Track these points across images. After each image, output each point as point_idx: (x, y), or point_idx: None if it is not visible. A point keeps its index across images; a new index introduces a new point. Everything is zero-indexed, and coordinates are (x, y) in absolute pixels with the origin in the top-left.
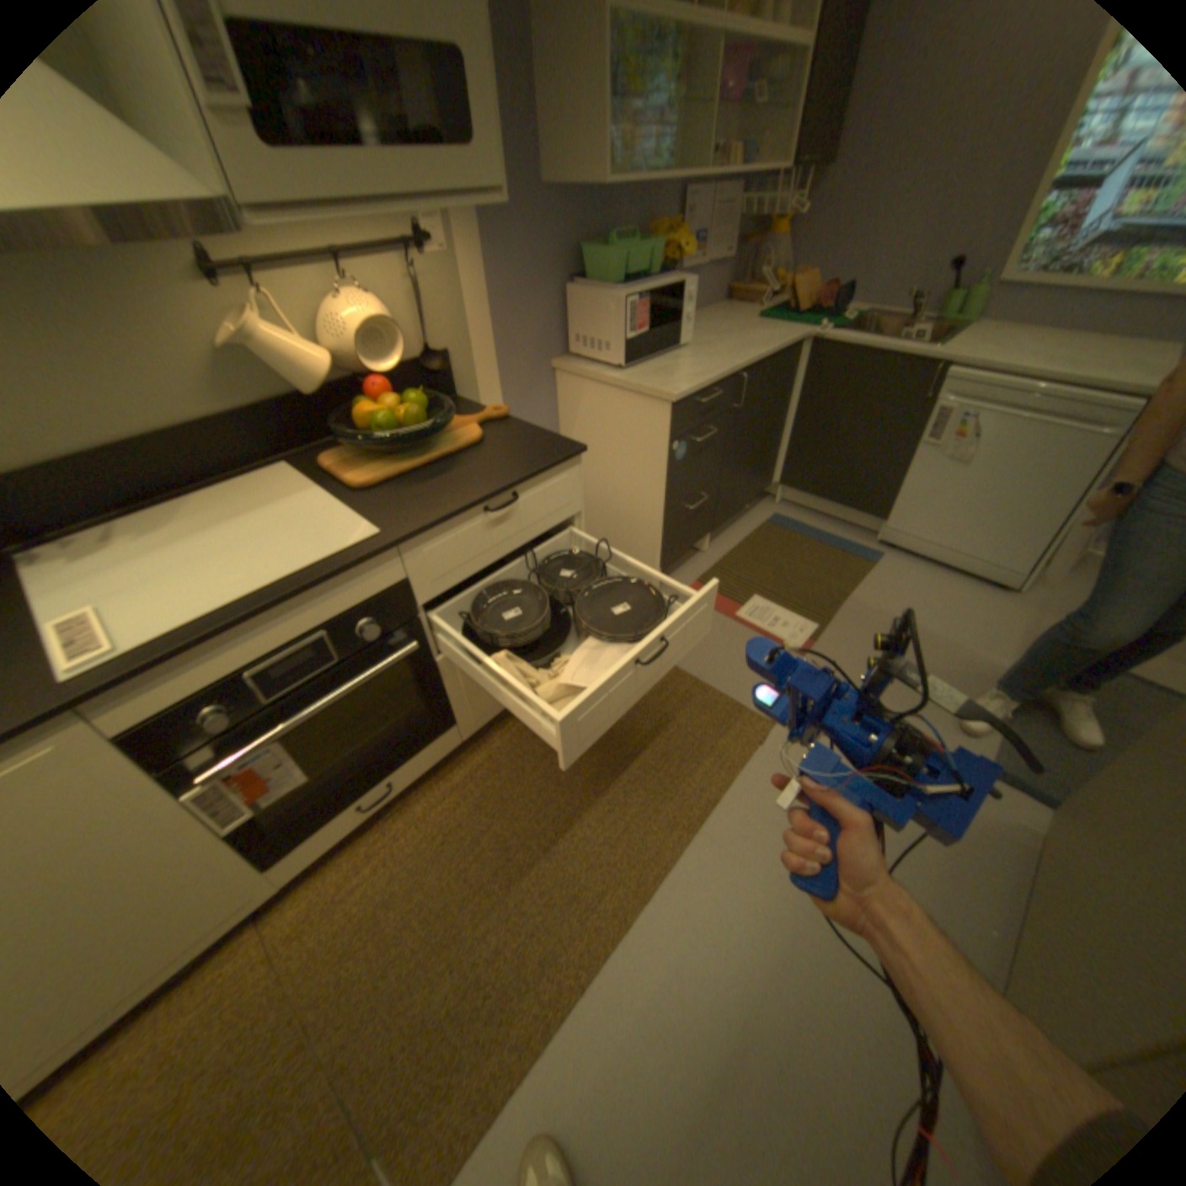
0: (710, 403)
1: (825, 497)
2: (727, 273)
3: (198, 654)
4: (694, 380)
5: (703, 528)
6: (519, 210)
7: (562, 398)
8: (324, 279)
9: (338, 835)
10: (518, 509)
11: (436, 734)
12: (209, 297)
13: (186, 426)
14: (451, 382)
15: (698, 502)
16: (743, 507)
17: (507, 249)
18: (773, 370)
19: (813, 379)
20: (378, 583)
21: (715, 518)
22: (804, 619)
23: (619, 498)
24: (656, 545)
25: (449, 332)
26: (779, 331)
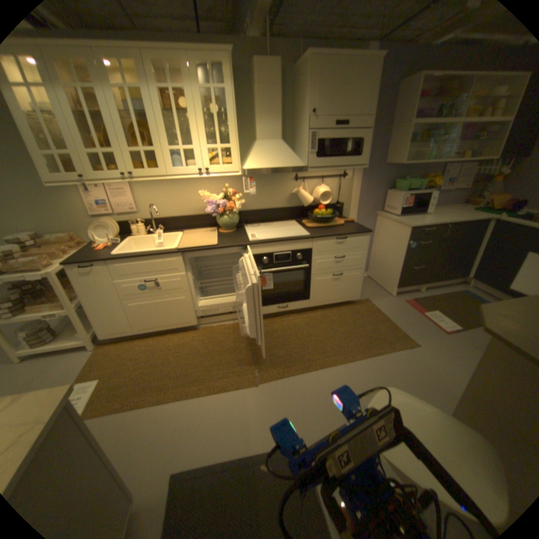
0: (431, 232)
1: (496, 287)
2: (467, 193)
3: (269, 246)
4: (425, 223)
5: (422, 280)
6: (376, 169)
7: (377, 224)
8: (318, 183)
9: (272, 312)
10: (346, 242)
11: (303, 299)
12: (294, 184)
13: (279, 209)
14: (341, 212)
15: (421, 268)
16: (448, 281)
17: (370, 179)
18: (470, 227)
19: (495, 235)
20: (305, 247)
21: (430, 279)
22: (458, 325)
23: (388, 259)
24: (398, 278)
25: (345, 199)
26: (480, 215)
